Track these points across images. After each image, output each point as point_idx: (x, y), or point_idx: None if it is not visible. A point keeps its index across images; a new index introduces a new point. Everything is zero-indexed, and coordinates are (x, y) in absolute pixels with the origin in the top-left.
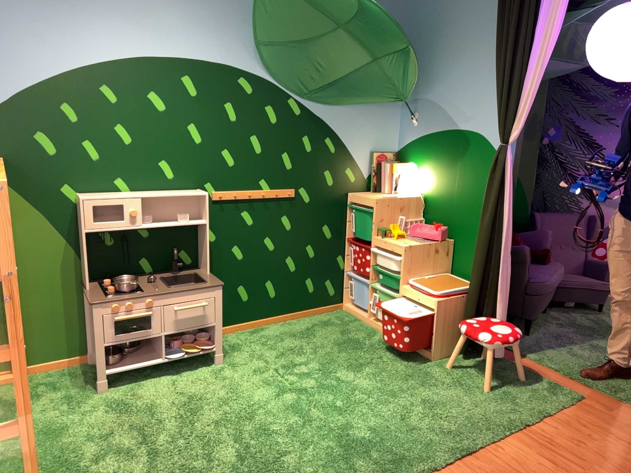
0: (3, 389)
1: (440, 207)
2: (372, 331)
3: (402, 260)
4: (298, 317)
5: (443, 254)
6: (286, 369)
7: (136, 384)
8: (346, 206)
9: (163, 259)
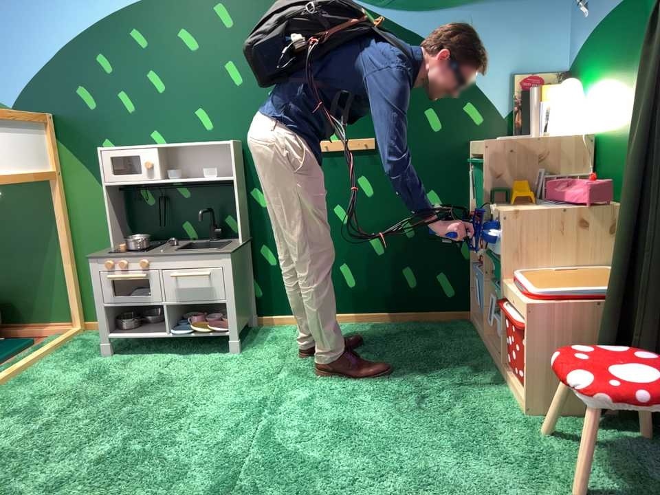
0: (48, 339)
1: (617, 146)
2: (479, 356)
3: (503, 236)
4: (393, 322)
5: (611, 232)
6: (289, 379)
7: (132, 358)
8: (468, 161)
9: (204, 224)
